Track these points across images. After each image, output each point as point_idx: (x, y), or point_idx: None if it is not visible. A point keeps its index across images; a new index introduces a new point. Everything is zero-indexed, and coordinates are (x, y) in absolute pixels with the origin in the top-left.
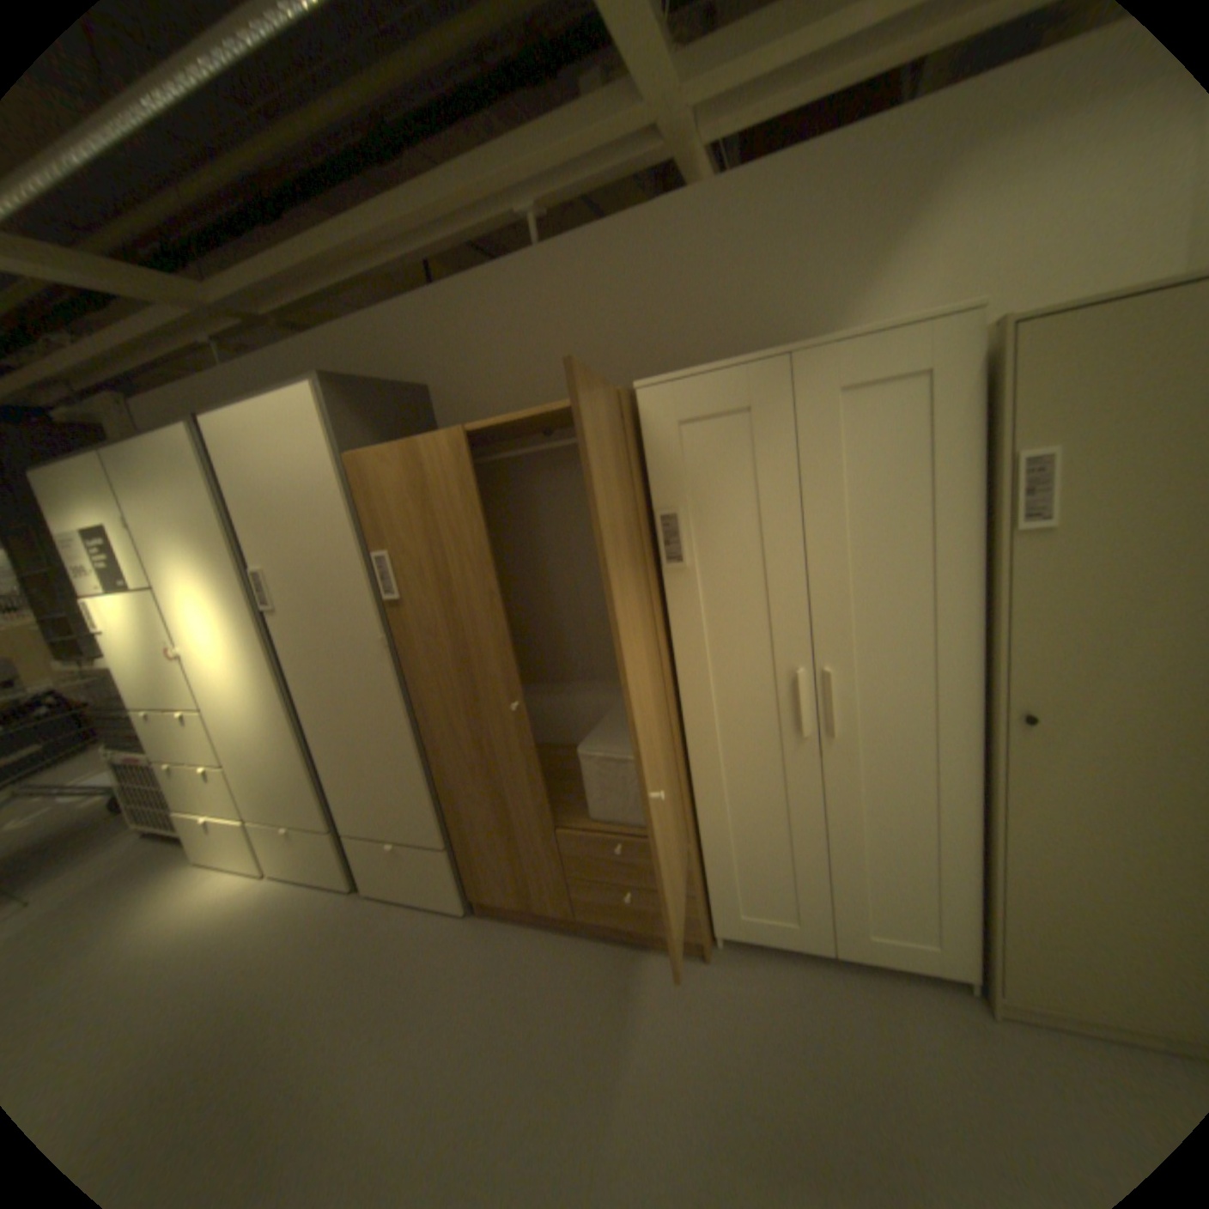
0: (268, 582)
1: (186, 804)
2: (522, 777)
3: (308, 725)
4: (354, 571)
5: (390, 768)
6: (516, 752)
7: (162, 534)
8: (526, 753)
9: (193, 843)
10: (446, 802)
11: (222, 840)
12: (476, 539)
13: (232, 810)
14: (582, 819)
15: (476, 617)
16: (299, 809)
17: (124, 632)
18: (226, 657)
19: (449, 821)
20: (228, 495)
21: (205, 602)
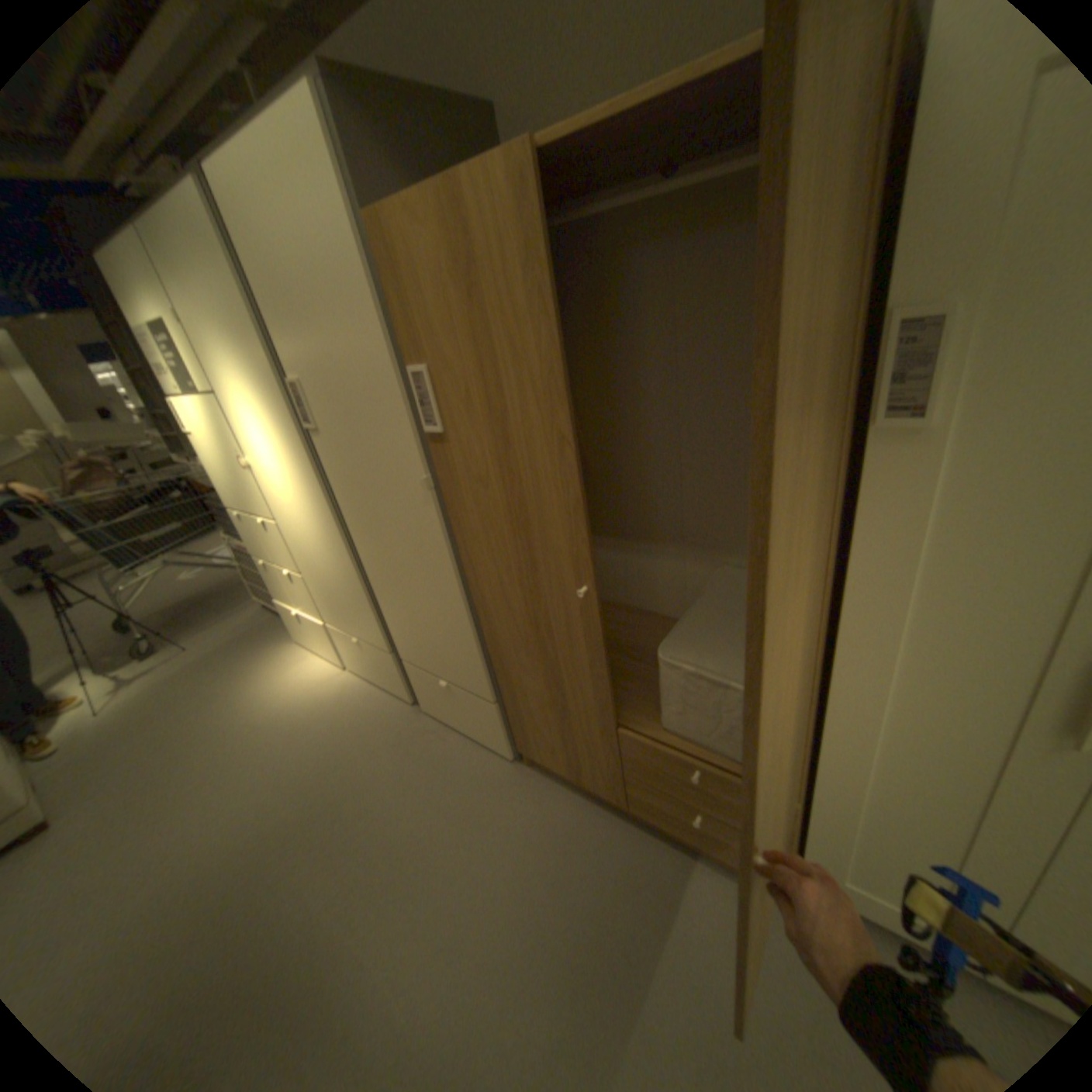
0: (307, 396)
1: (283, 597)
2: (583, 666)
3: (366, 553)
4: (391, 390)
5: (442, 617)
6: (578, 639)
7: (209, 333)
8: (591, 643)
9: (293, 627)
10: (498, 662)
11: (312, 632)
12: (542, 353)
13: (315, 612)
14: (653, 729)
15: (539, 469)
16: (365, 627)
17: (206, 436)
18: (286, 474)
19: (502, 679)
20: (257, 282)
21: (258, 413)
